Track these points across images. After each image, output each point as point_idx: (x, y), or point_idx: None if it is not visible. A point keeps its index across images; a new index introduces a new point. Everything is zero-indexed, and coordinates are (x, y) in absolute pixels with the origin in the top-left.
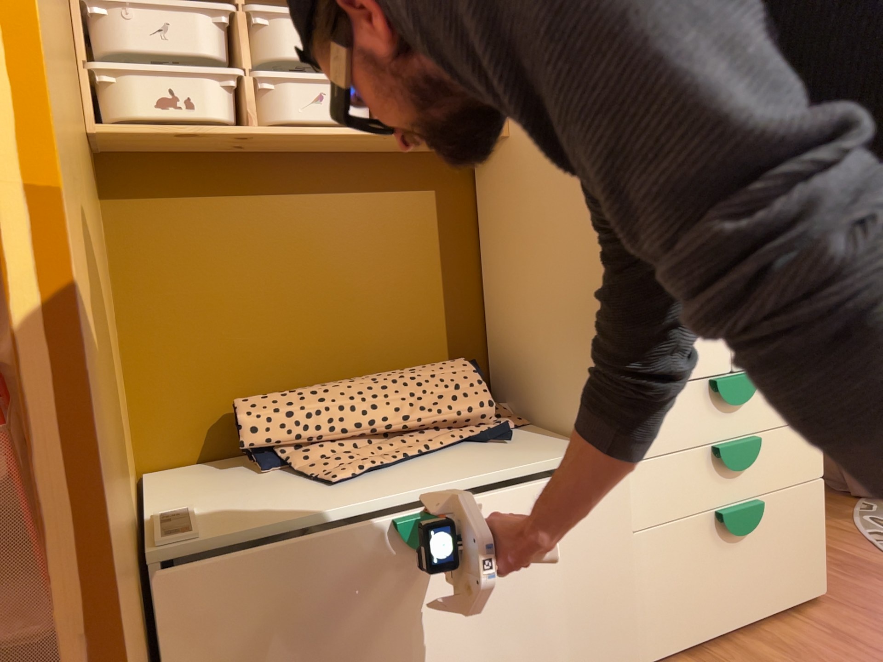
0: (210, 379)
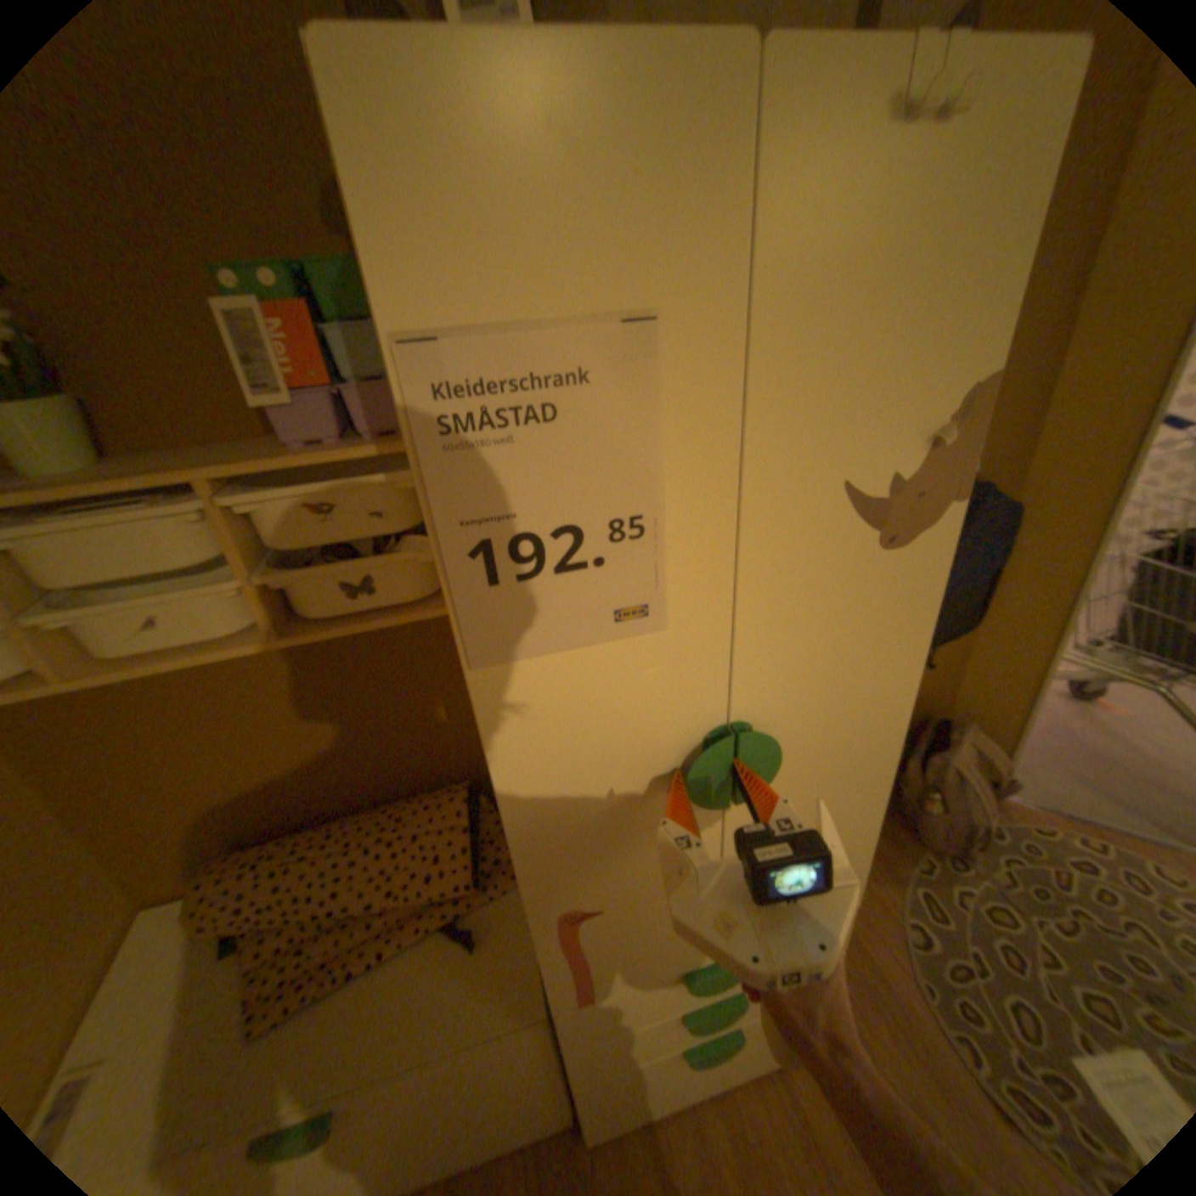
0: (182, 832)
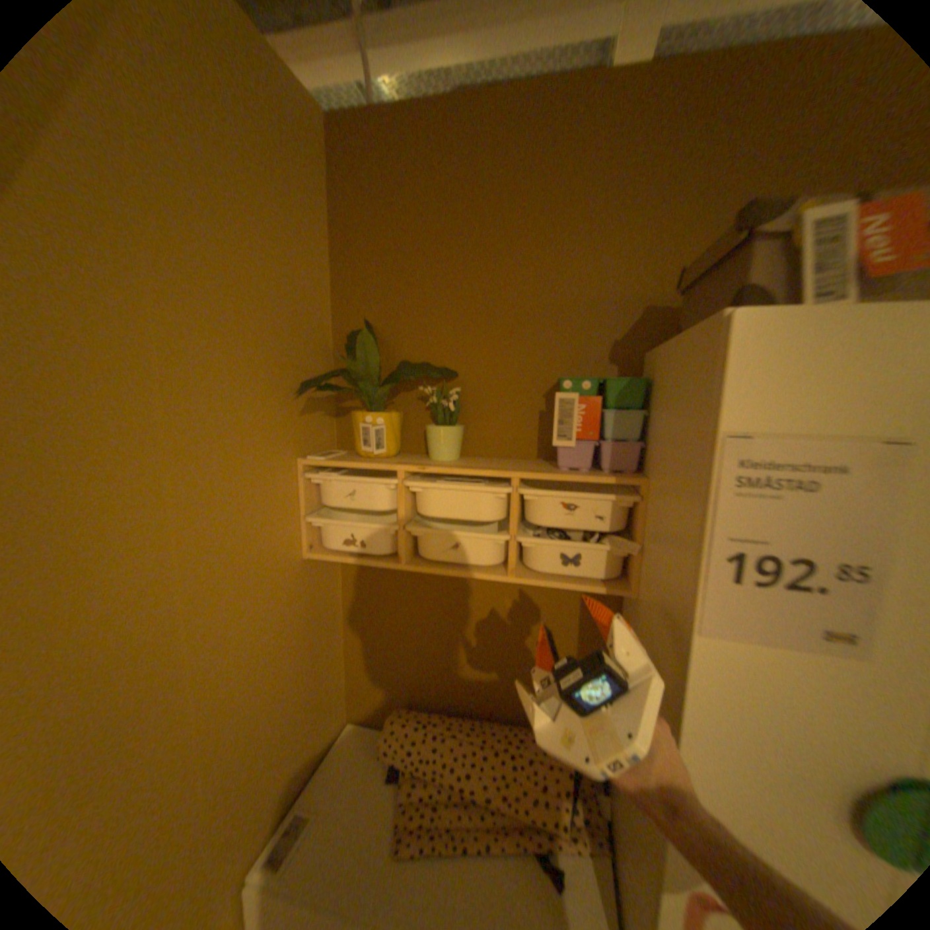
0: (390, 682)
